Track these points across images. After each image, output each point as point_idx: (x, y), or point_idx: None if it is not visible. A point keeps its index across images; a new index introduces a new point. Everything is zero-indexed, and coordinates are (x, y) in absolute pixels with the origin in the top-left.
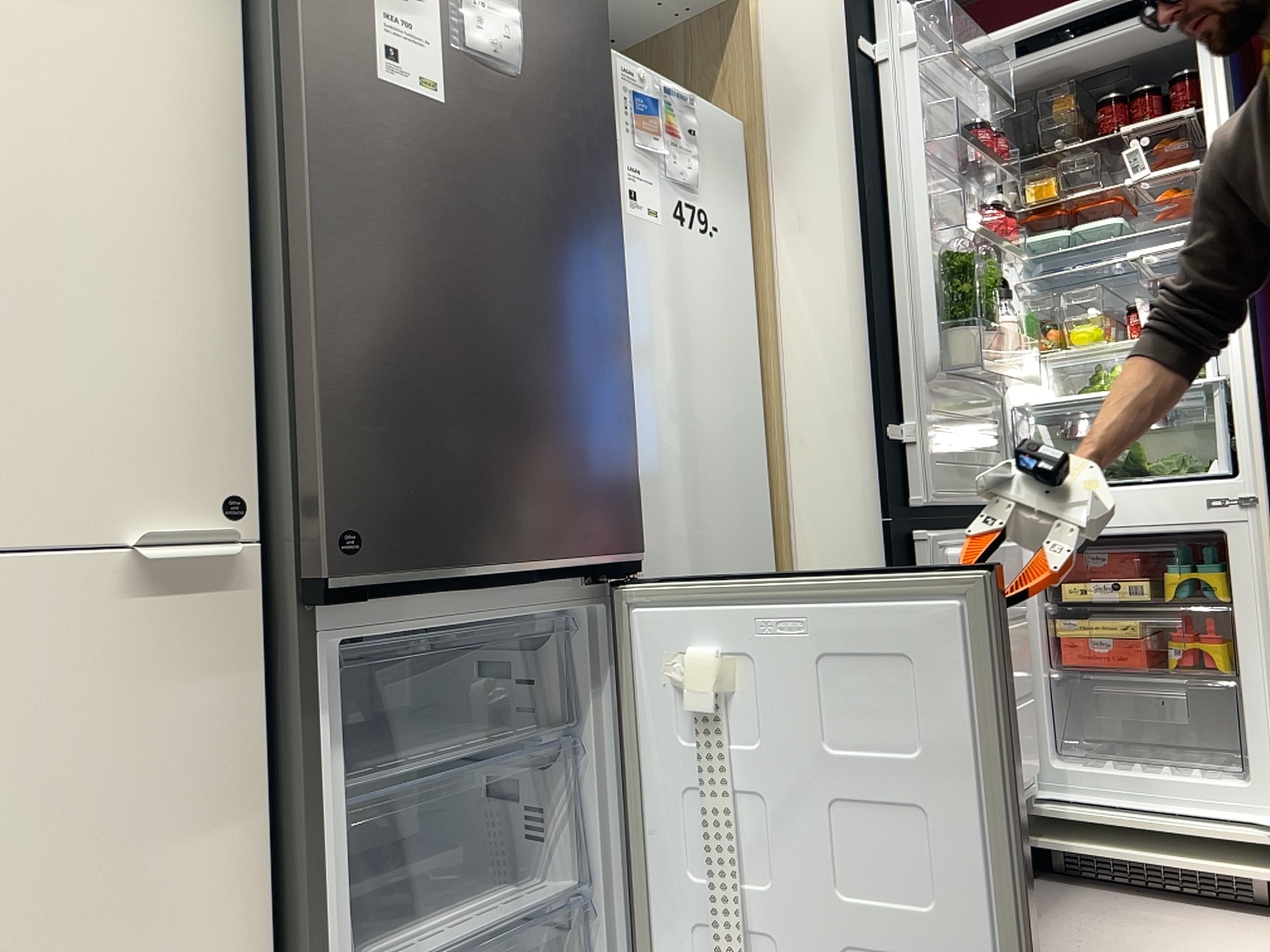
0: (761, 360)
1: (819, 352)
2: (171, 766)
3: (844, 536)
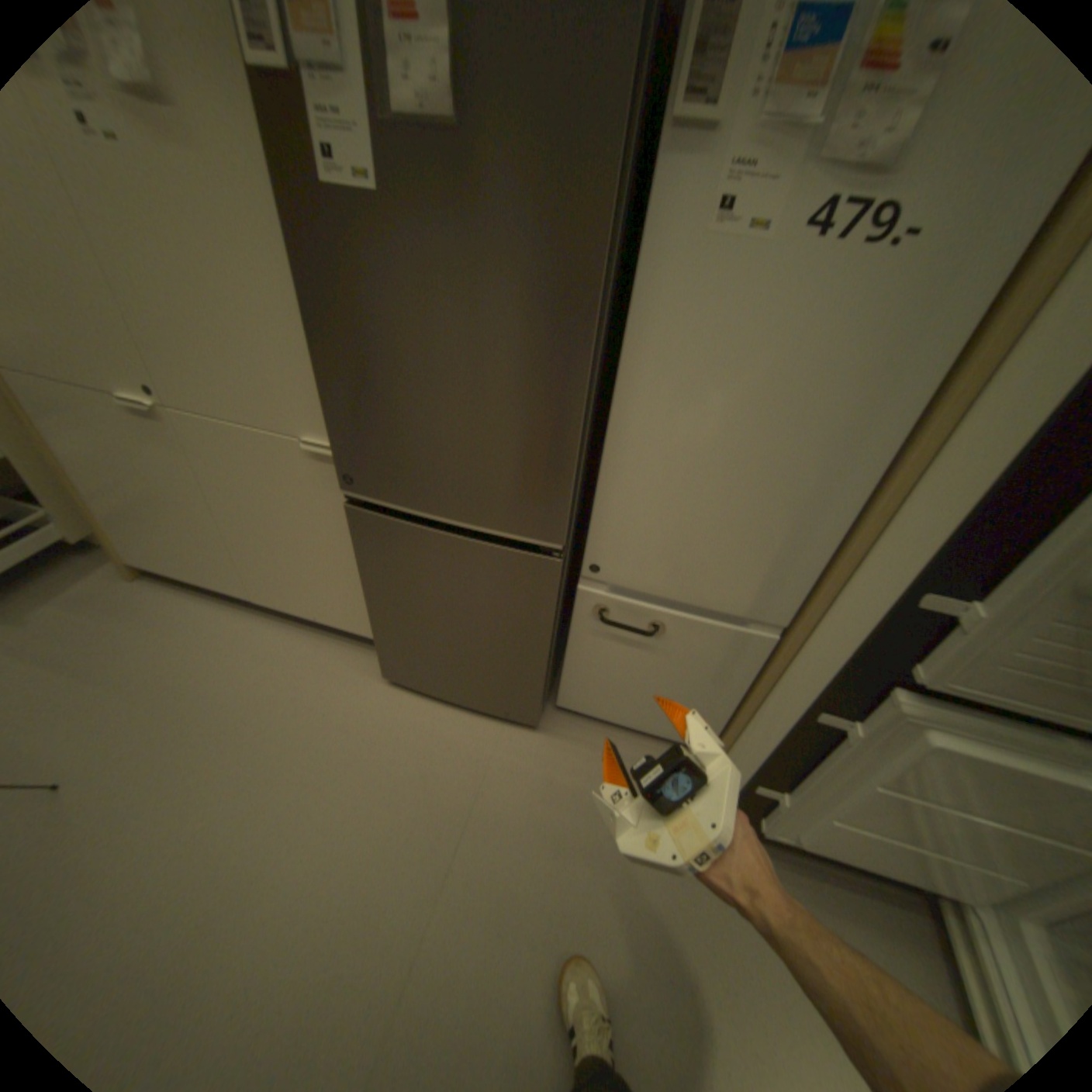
0: (931, 410)
1: (983, 446)
2: (336, 515)
3: (856, 625)
